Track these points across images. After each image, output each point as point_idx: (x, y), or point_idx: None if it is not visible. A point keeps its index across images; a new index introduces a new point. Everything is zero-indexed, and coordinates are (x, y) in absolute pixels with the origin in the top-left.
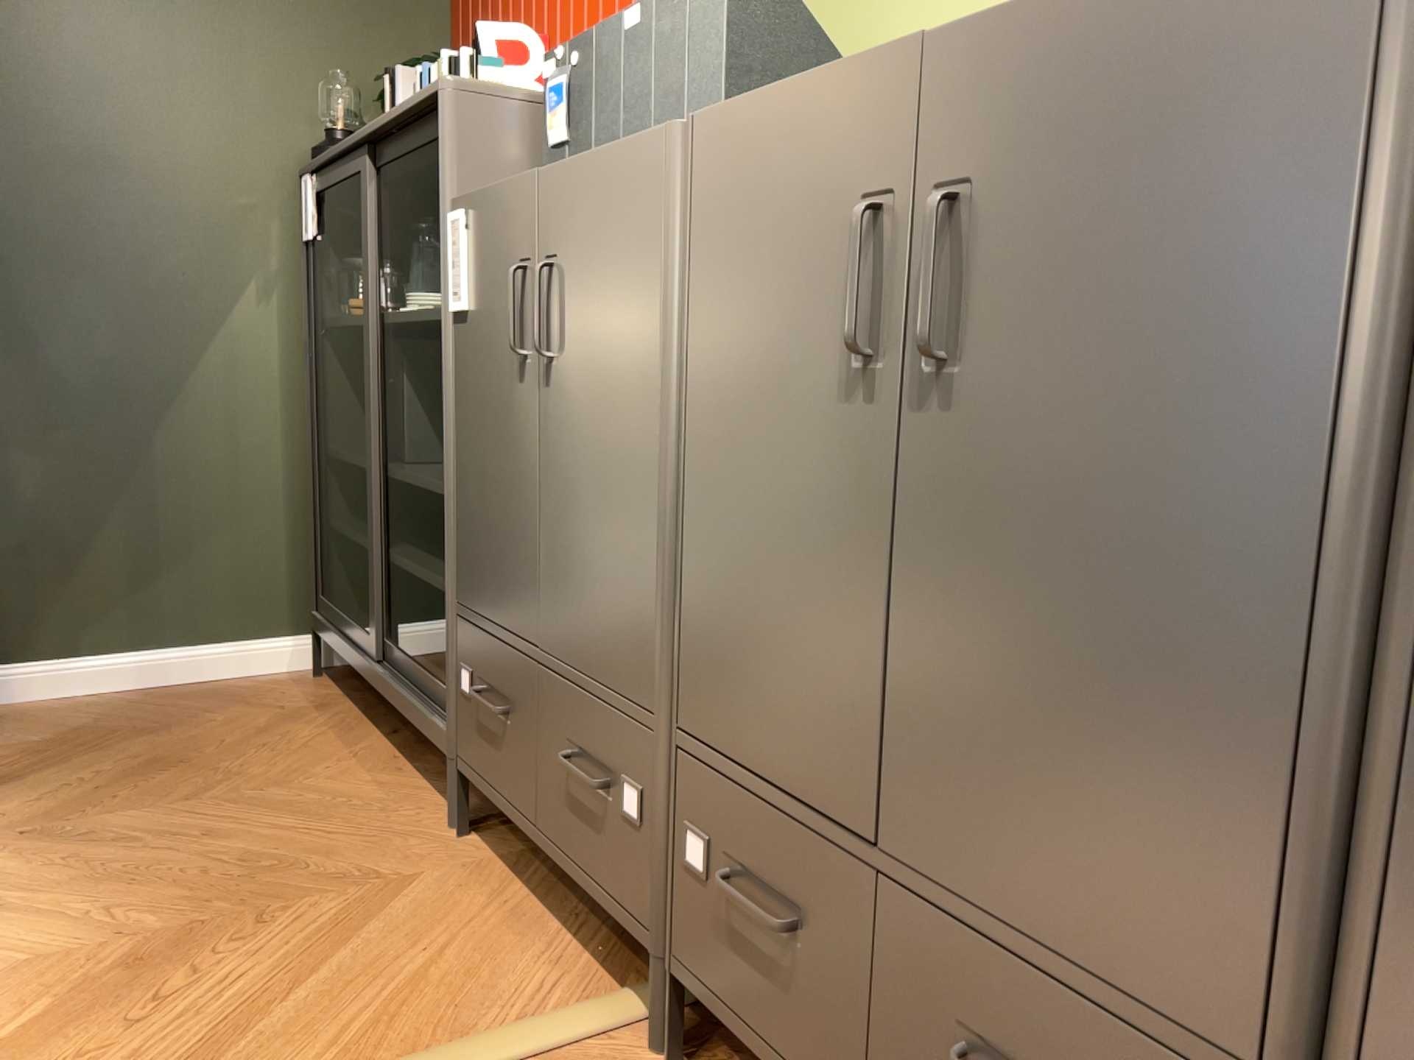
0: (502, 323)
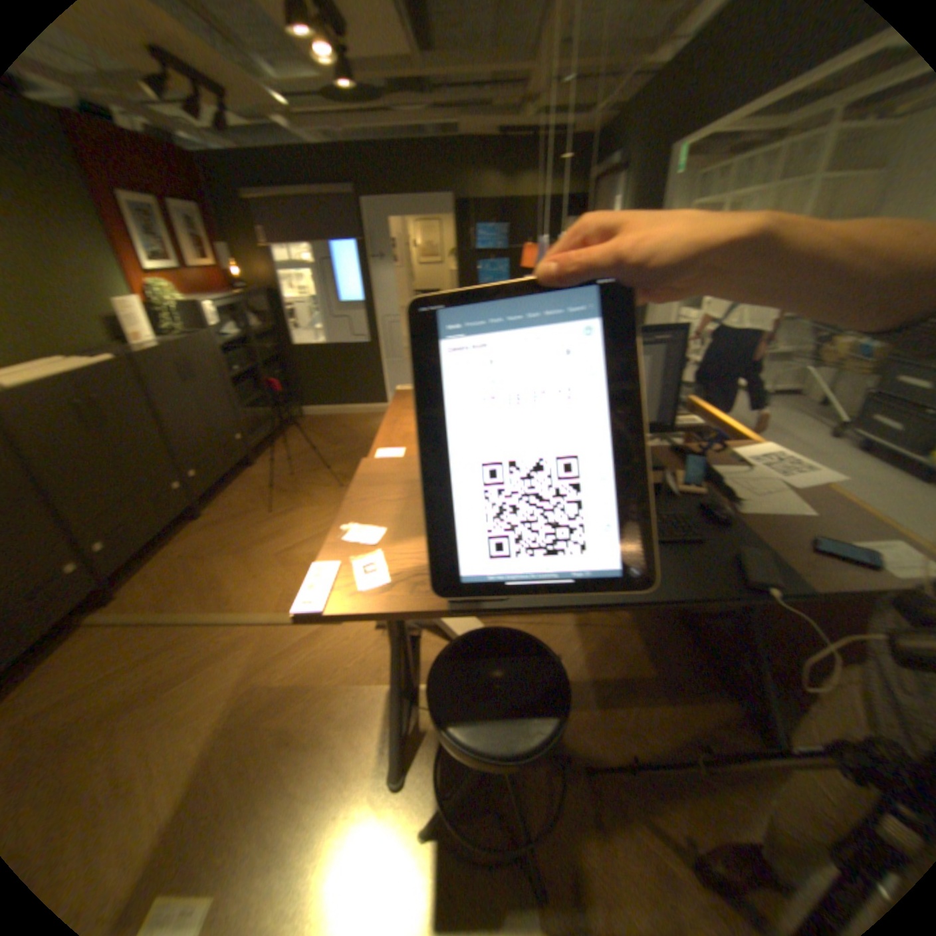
0: None
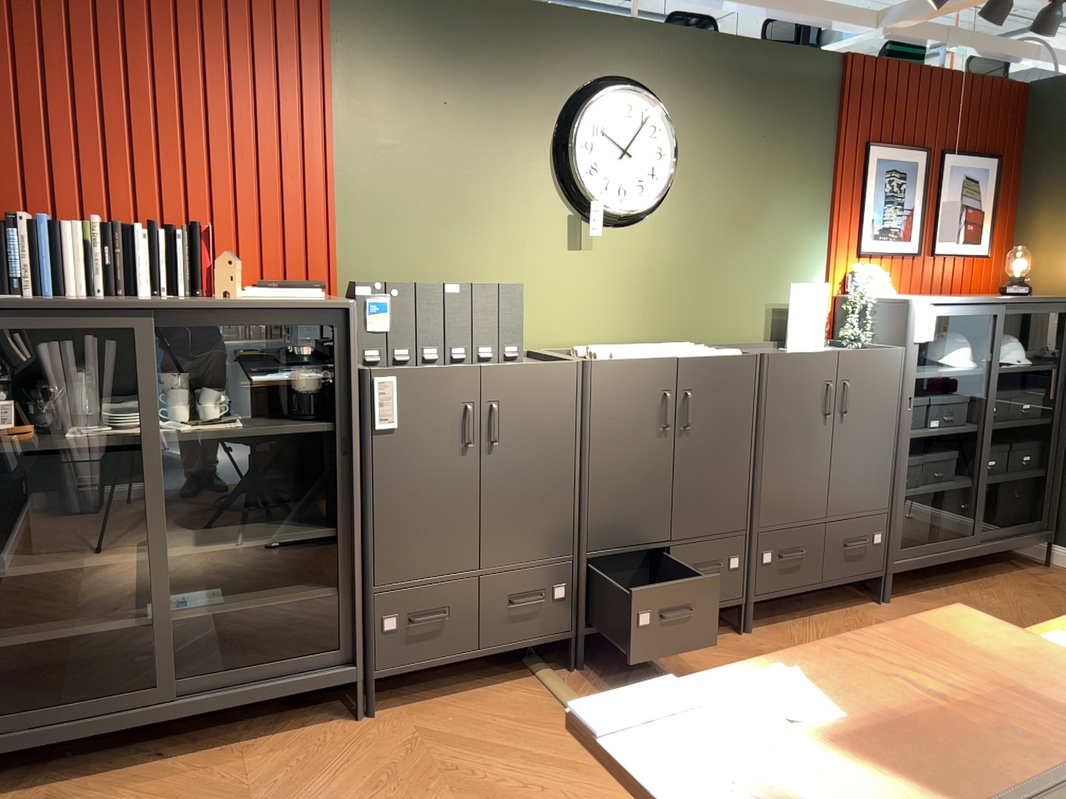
0: (441, 431)
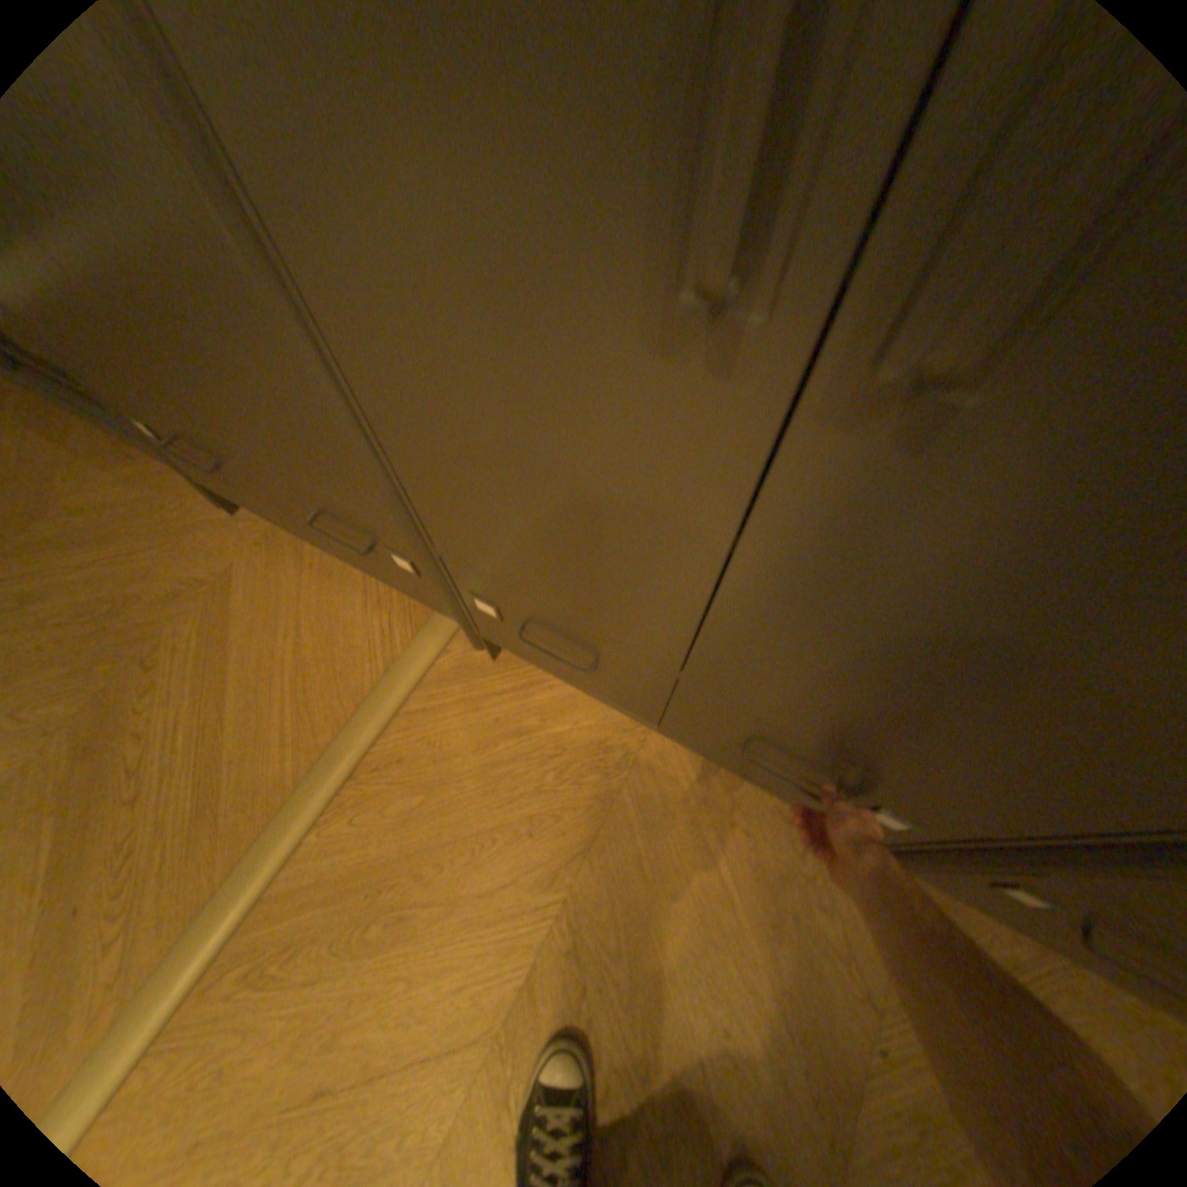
0: None
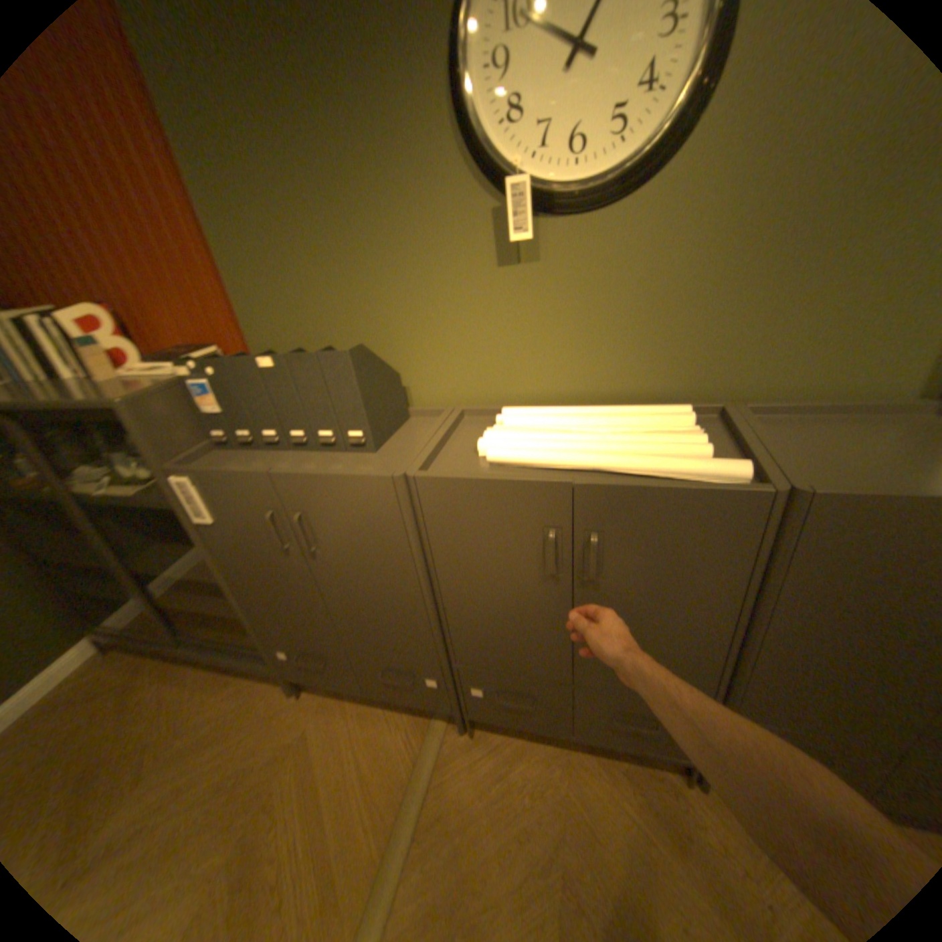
0: (259, 530)
